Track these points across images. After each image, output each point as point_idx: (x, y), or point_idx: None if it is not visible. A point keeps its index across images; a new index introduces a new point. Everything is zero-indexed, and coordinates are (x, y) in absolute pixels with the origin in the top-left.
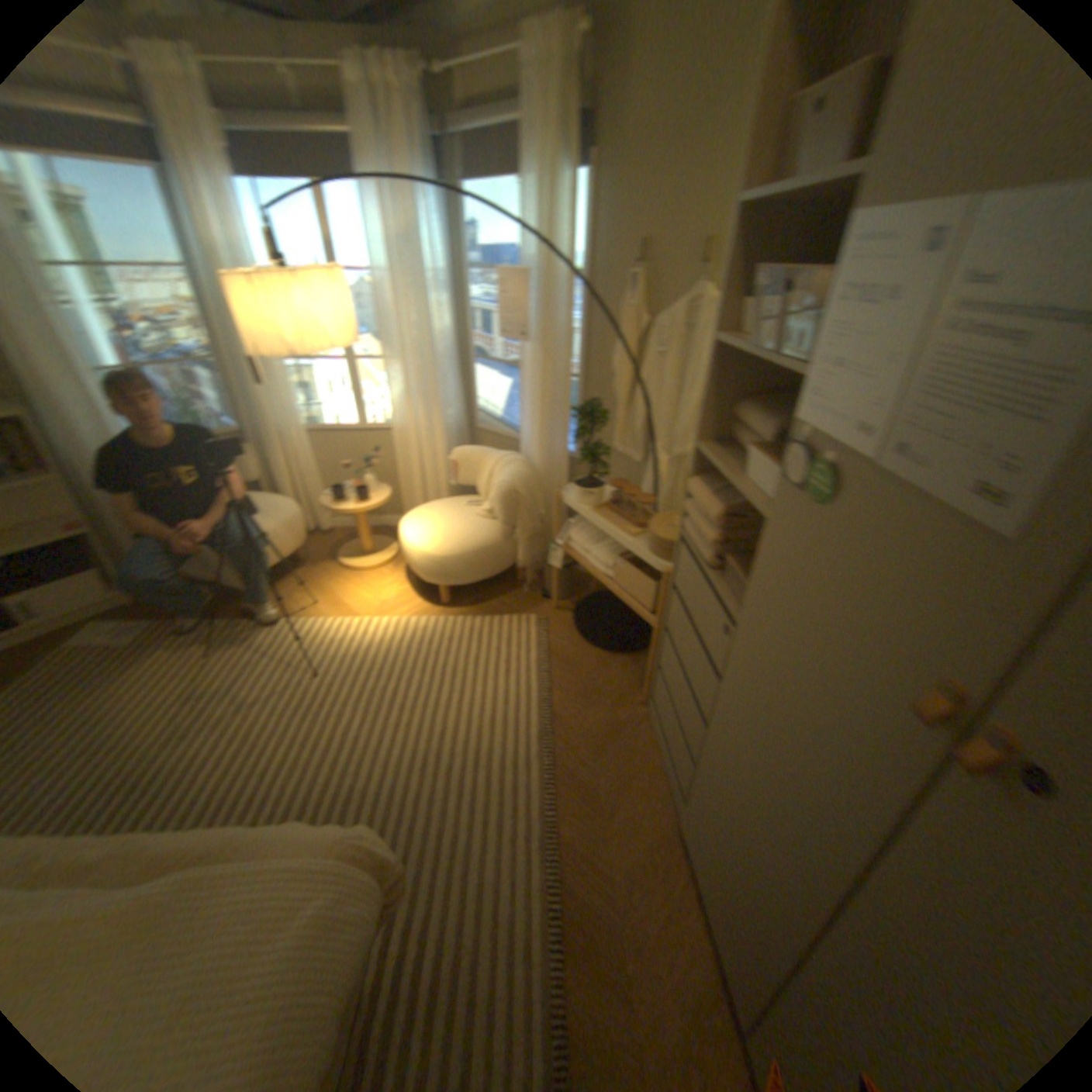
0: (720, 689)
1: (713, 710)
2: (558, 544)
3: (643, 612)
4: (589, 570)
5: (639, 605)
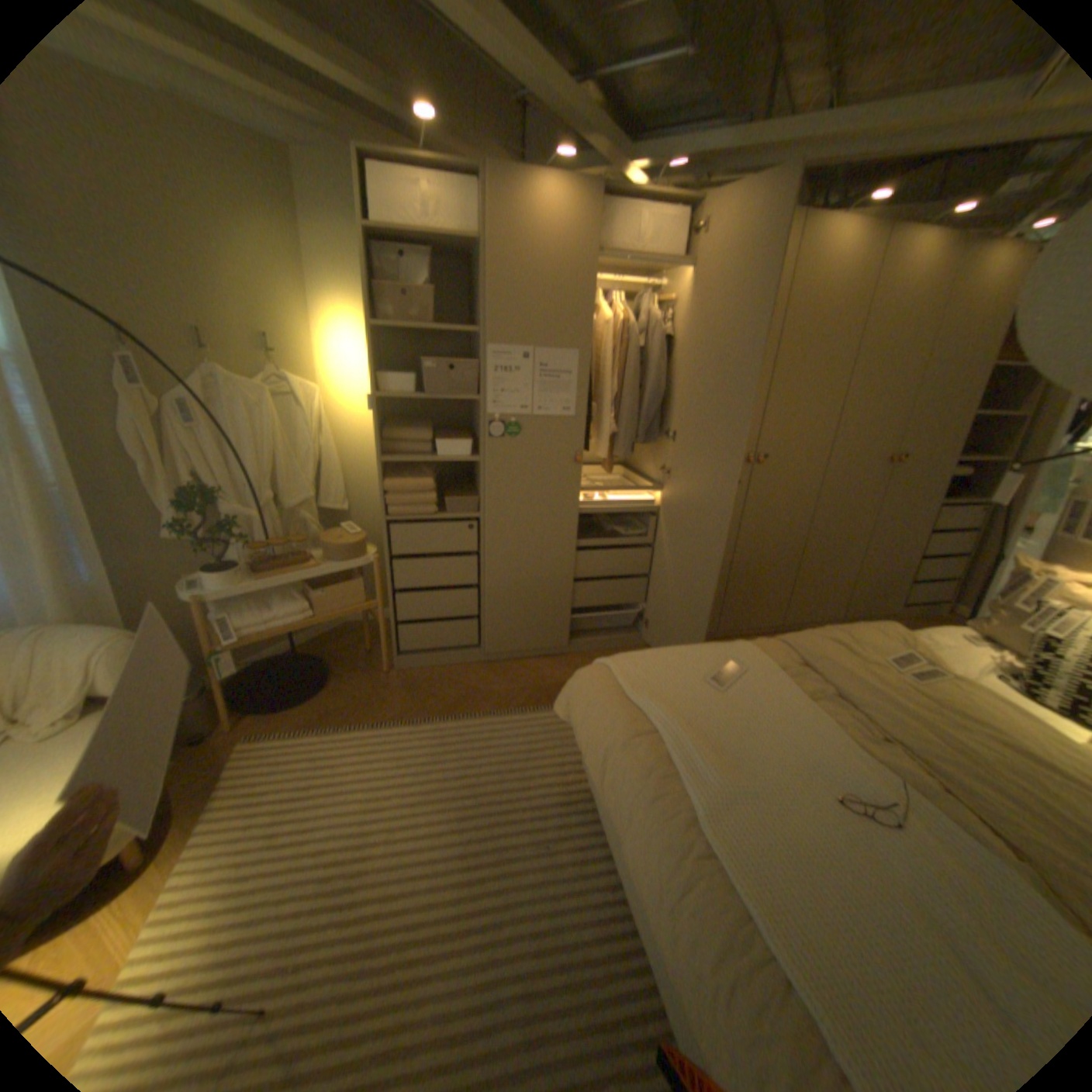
0: (477, 558)
1: (477, 574)
2: (217, 651)
3: (362, 607)
4: (285, 631)
5: (352, 607)
